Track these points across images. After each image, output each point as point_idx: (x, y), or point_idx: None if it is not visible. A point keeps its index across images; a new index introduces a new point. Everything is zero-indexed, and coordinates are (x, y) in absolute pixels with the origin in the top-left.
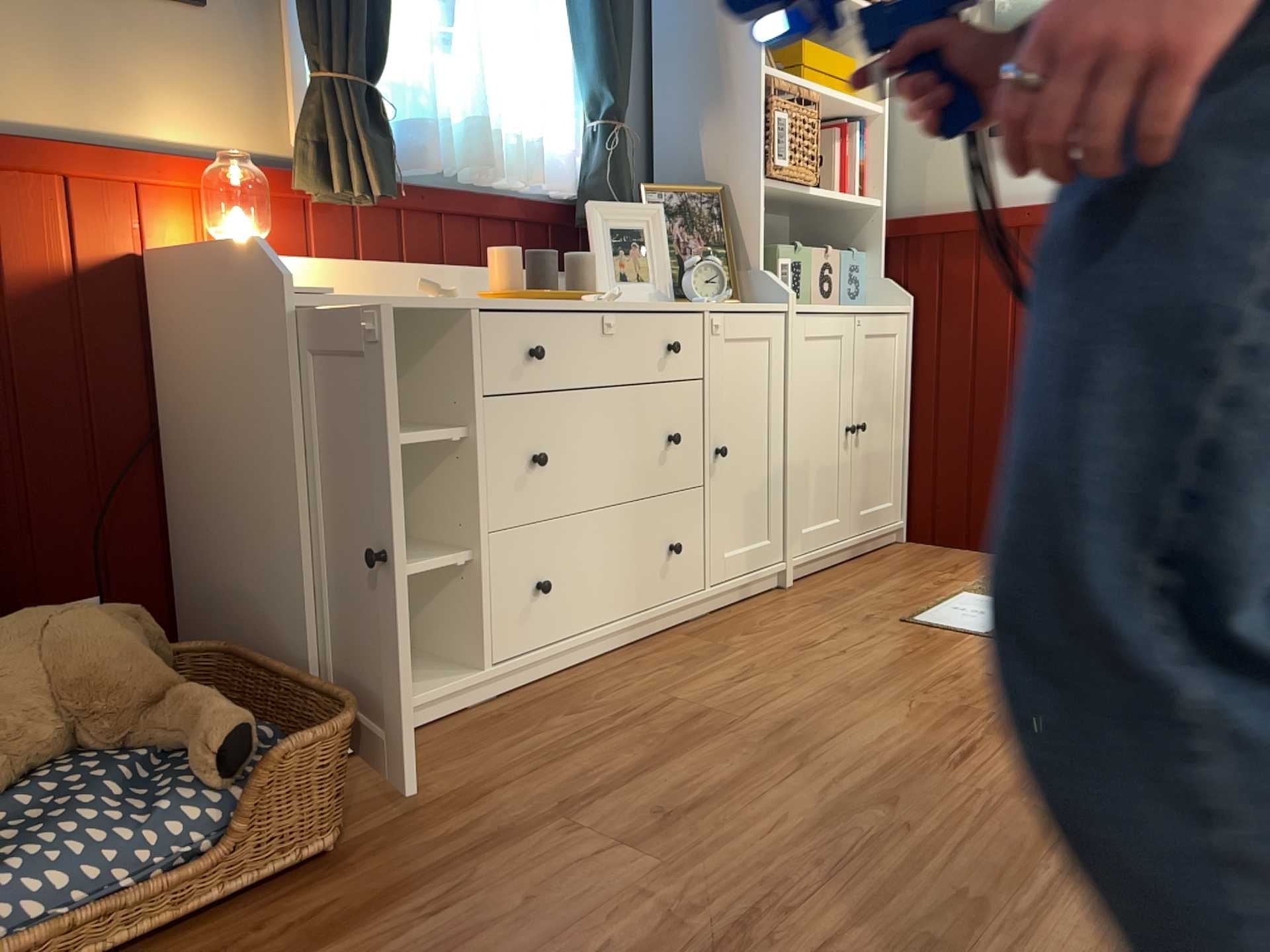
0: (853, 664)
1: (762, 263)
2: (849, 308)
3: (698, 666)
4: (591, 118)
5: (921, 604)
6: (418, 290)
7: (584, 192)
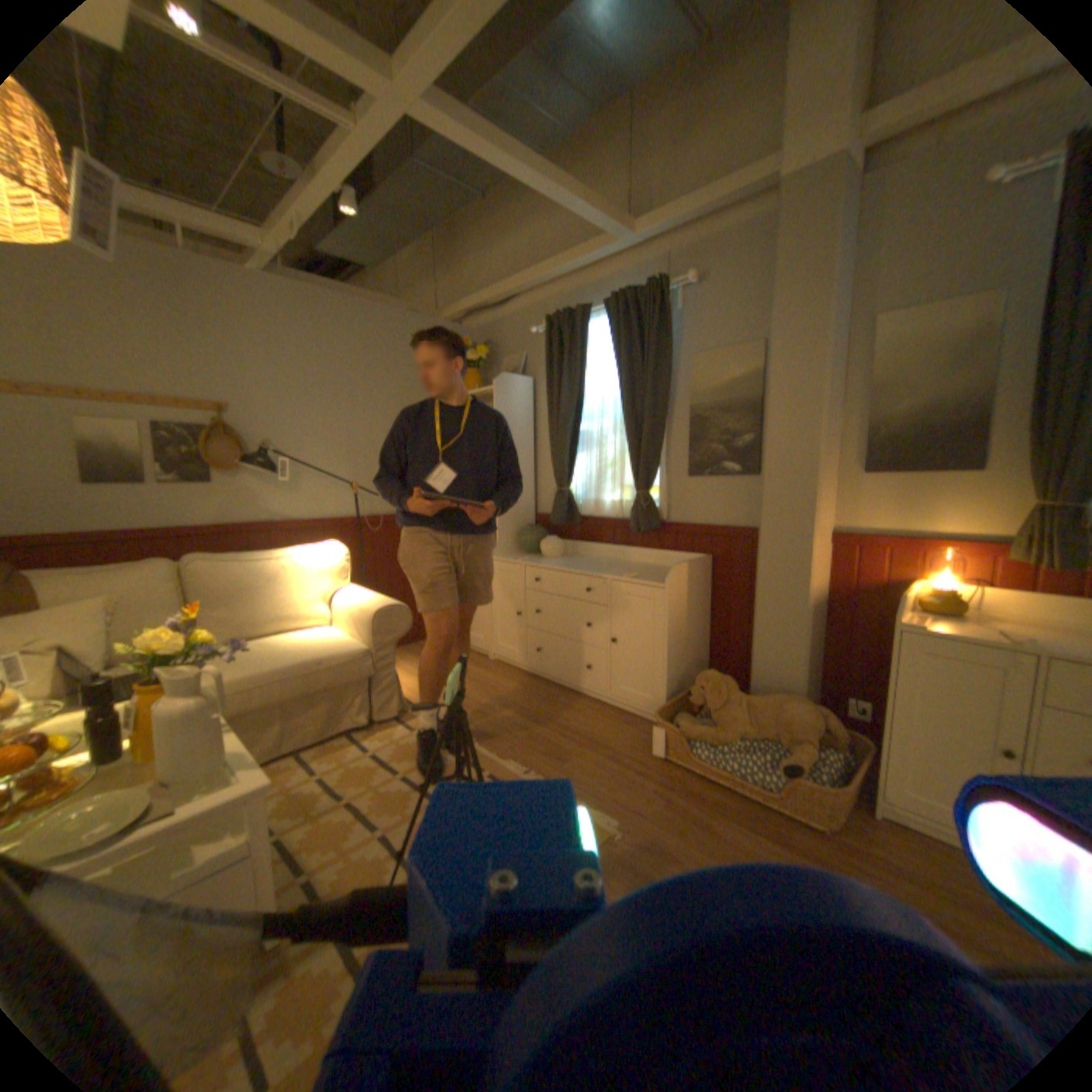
0: None
1: None
2: None
3: None
4: None
5: None
6: (1005, 636)
7: None
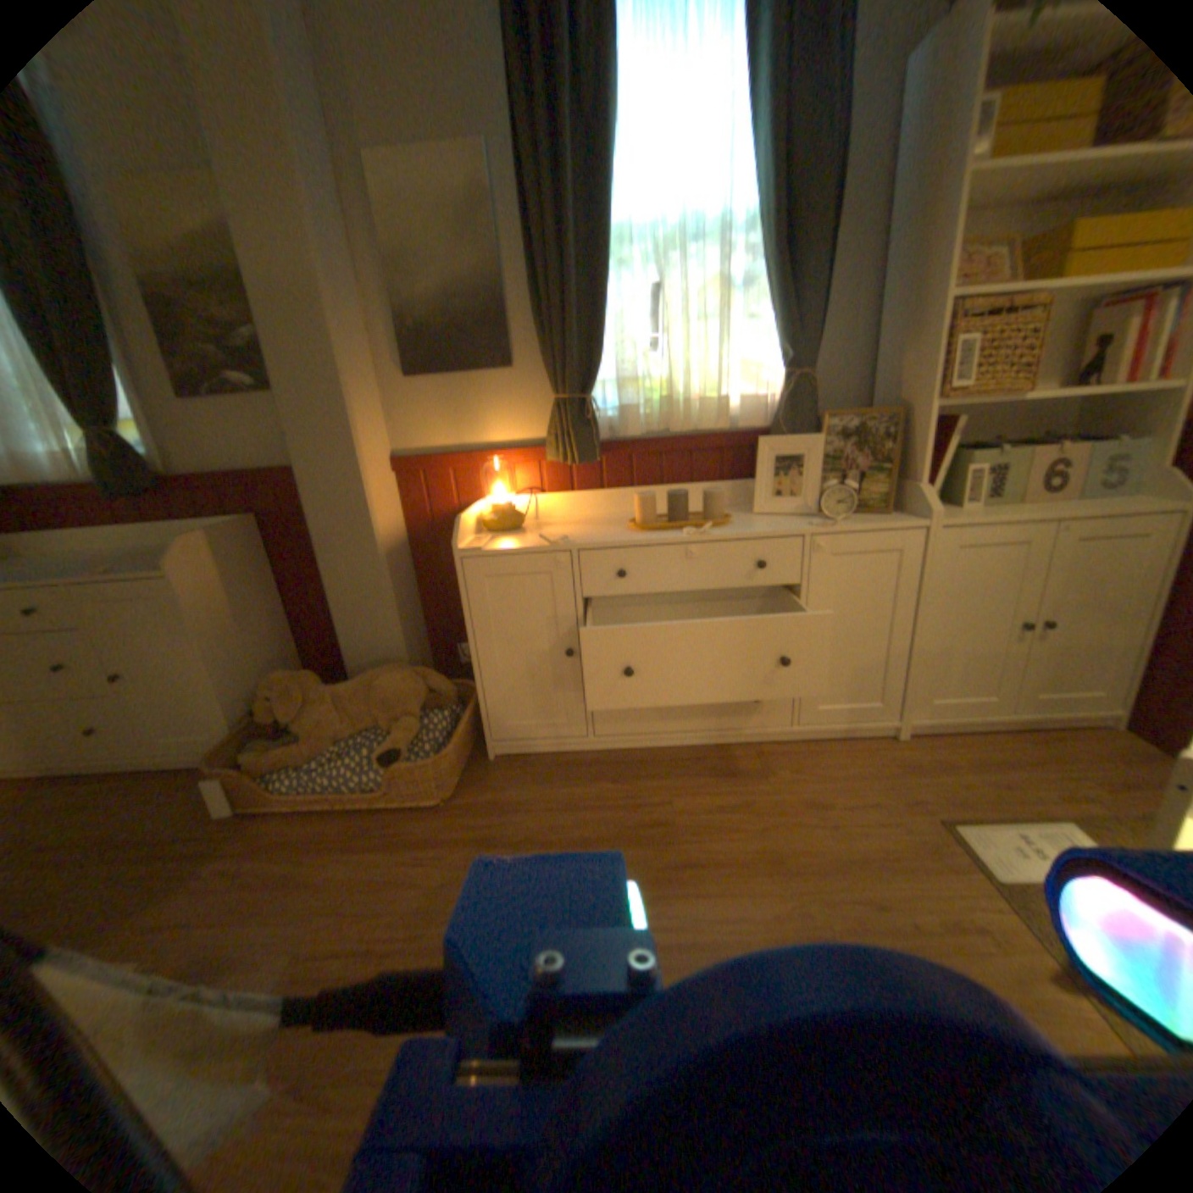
0: (823, 843)
1: (931, 476)
2: (1057, 513)
3: (723, 785)
4: (784, 366)
5: (997, 815)
6: (546, 539)
7: (774, 423)
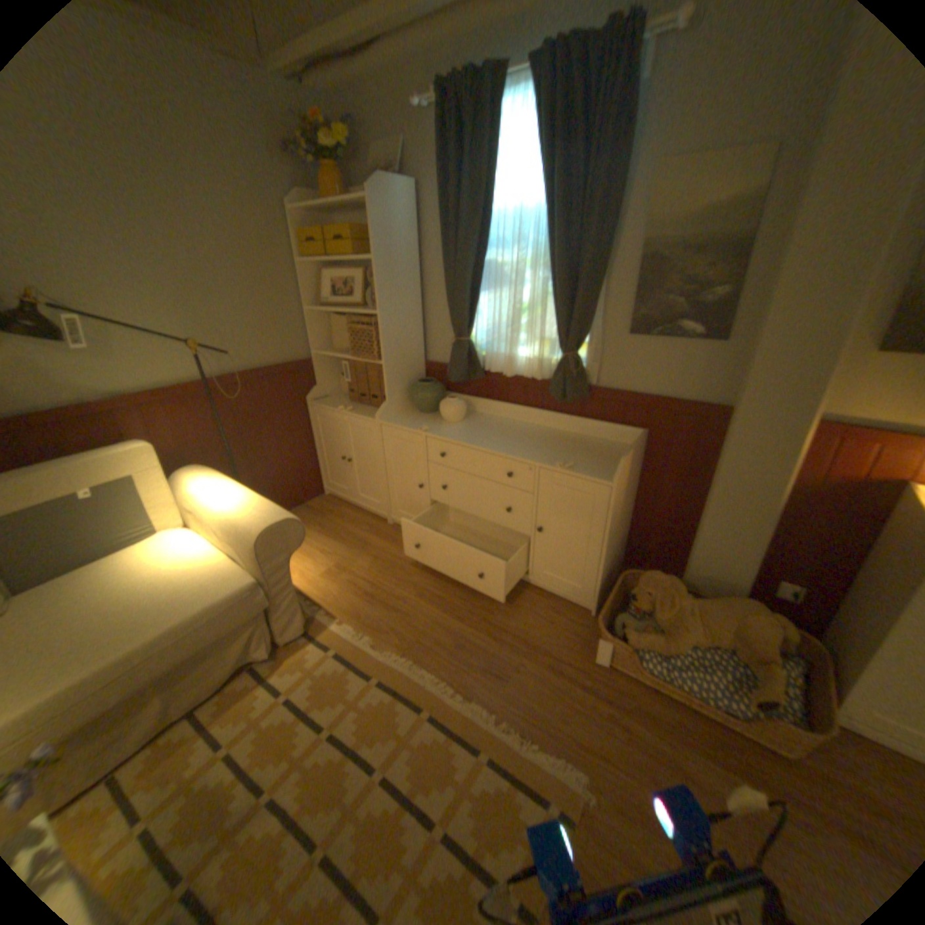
0: None
1: None
2: None
3: None
4: None
5: None
6: None
7: None
